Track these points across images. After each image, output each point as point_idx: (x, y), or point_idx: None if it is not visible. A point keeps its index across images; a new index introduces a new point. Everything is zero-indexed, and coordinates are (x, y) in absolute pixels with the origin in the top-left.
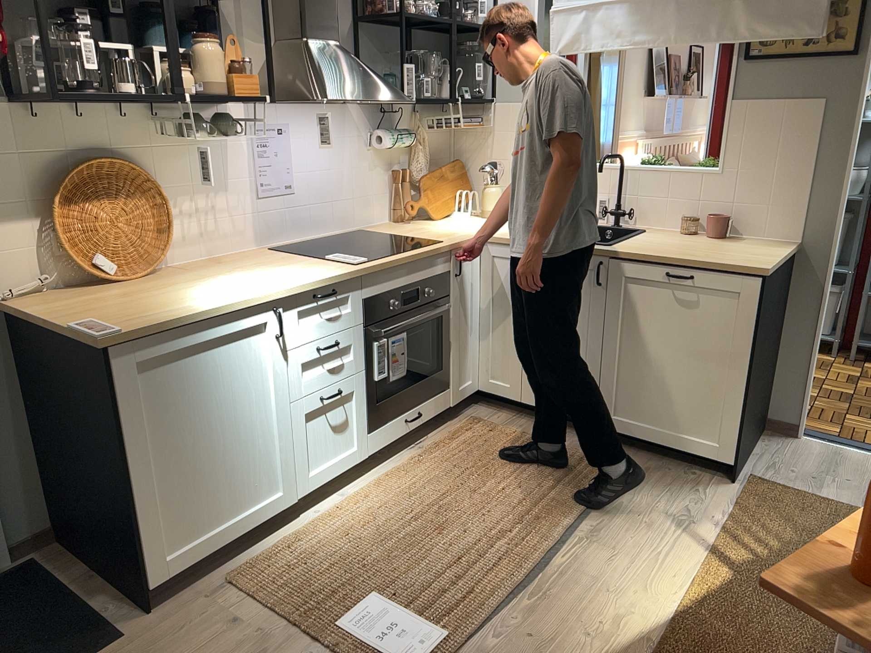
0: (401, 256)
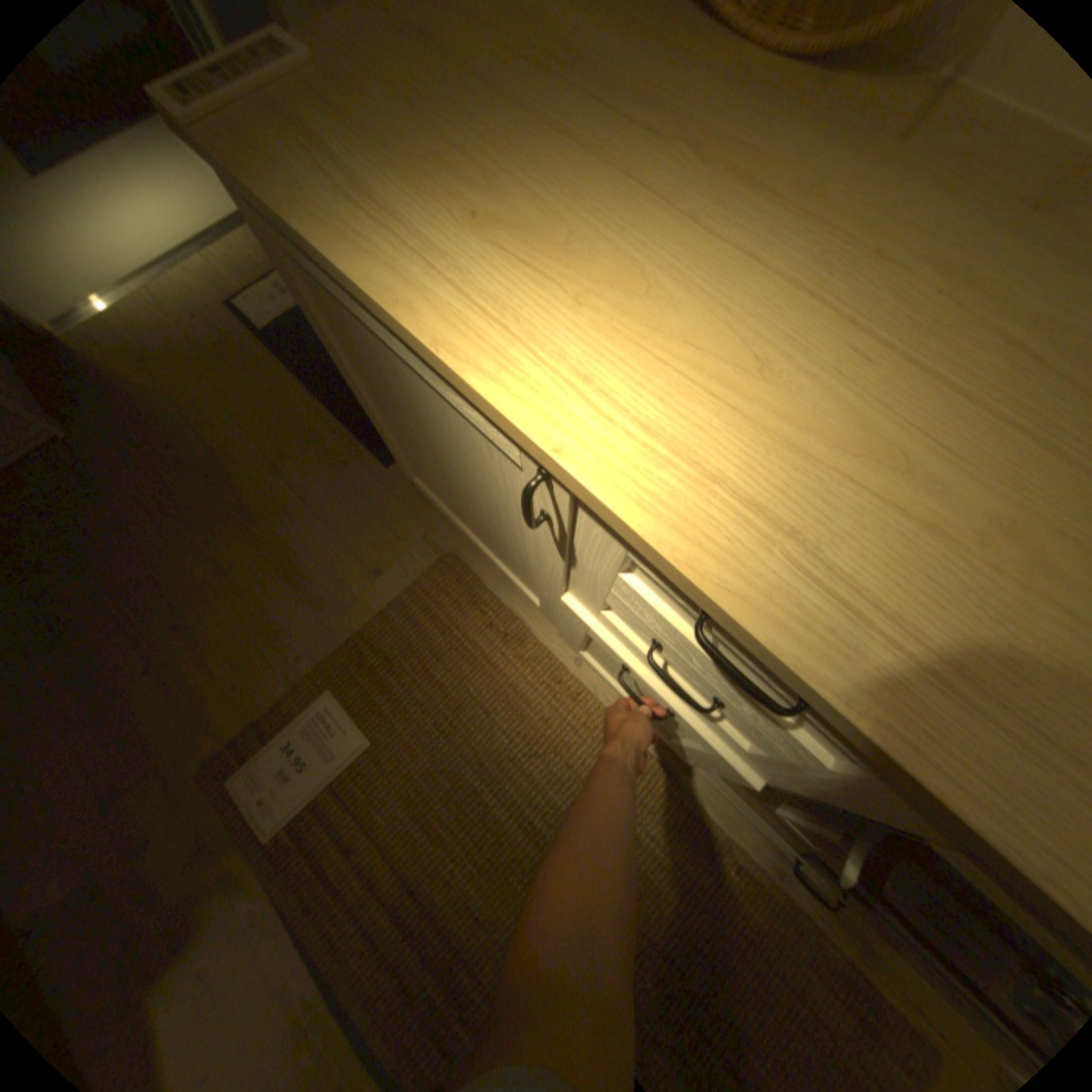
0: None
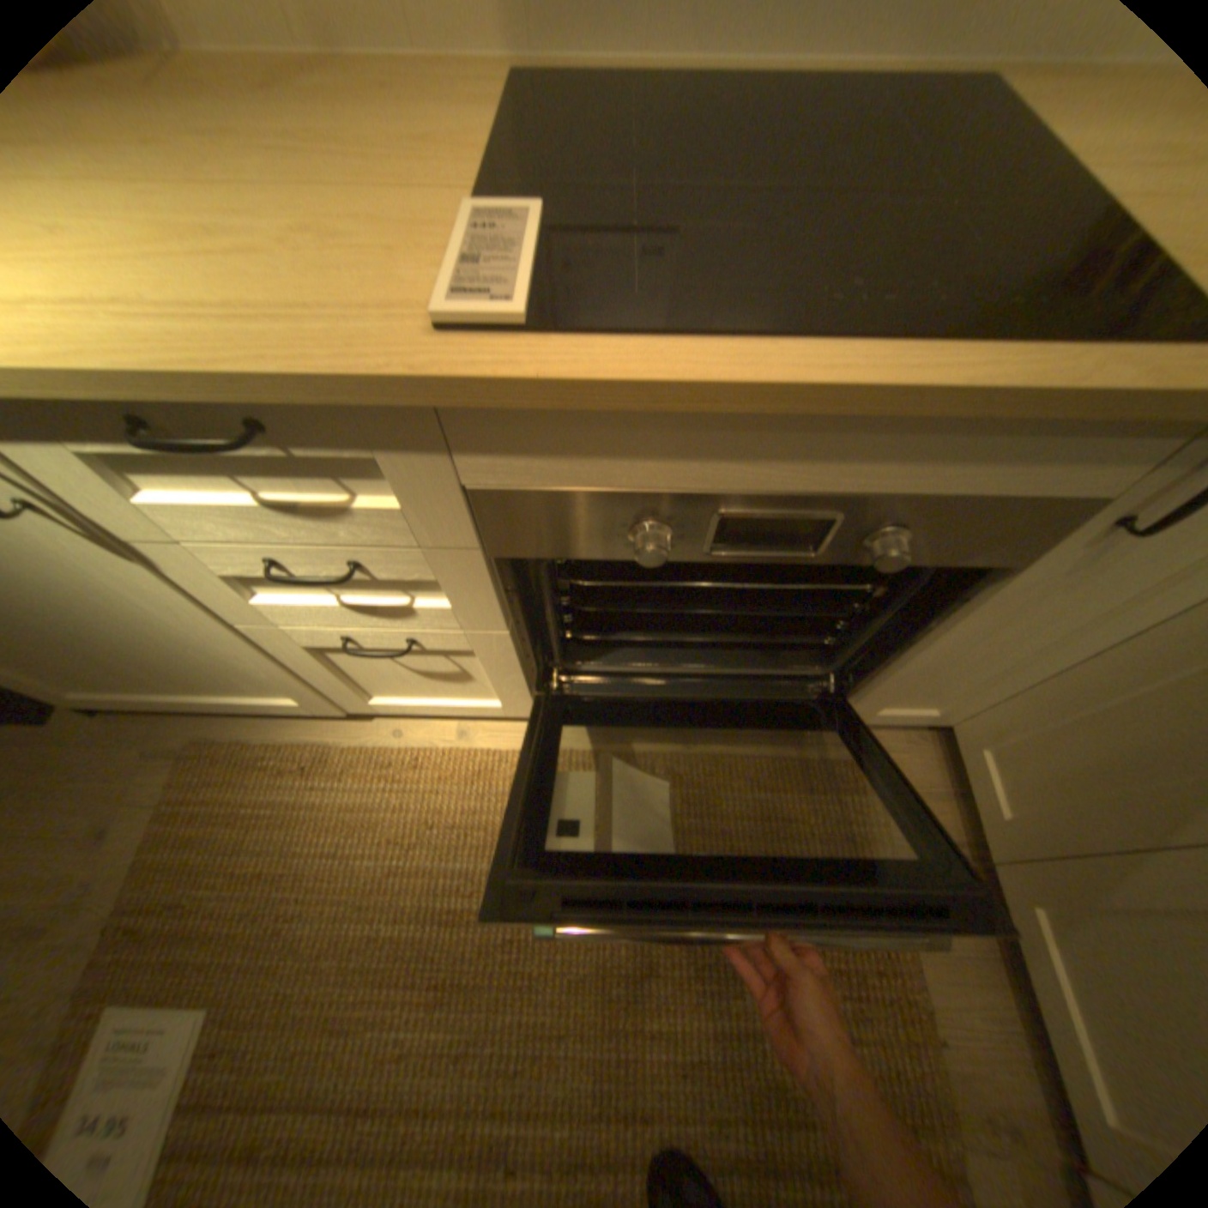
0: (751, 373)
